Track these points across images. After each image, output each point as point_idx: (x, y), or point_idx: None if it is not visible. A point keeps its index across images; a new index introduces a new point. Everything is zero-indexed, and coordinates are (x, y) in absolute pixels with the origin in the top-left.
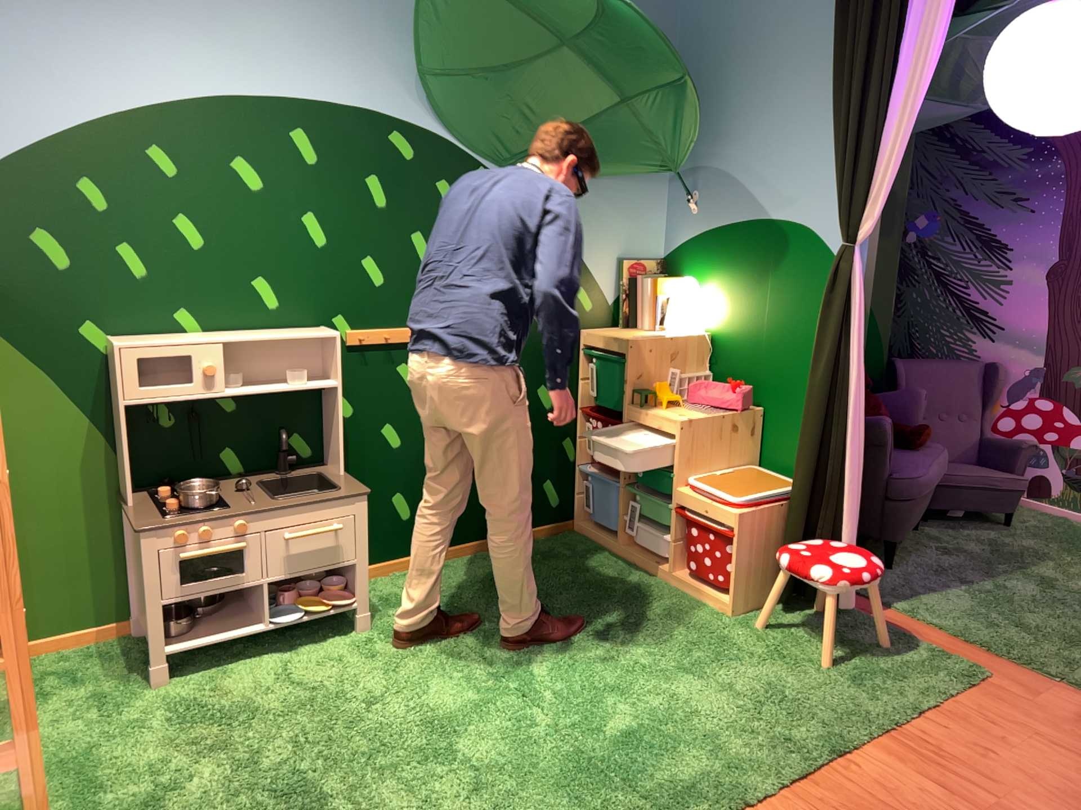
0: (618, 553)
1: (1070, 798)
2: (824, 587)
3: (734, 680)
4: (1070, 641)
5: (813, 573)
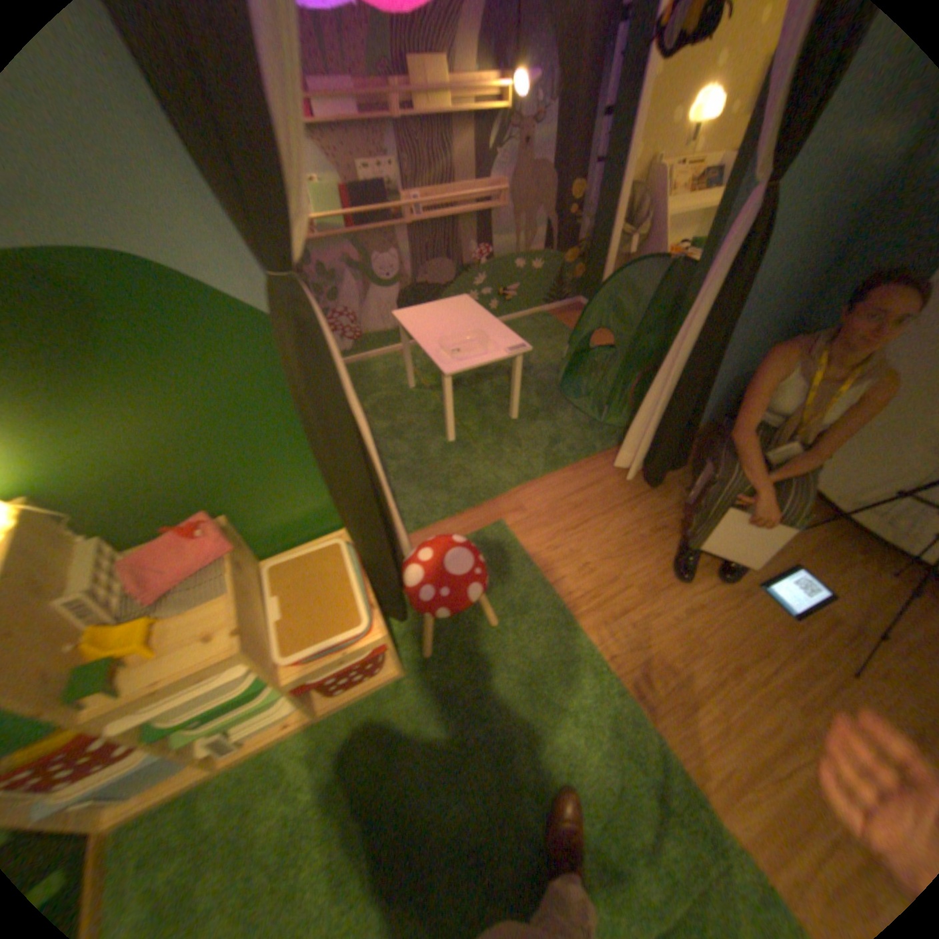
0: (217, 772)
1: (623, 550)
2: (482, 597)
3: (512, 713)
4: (468, 461)
5: (476, 600)
